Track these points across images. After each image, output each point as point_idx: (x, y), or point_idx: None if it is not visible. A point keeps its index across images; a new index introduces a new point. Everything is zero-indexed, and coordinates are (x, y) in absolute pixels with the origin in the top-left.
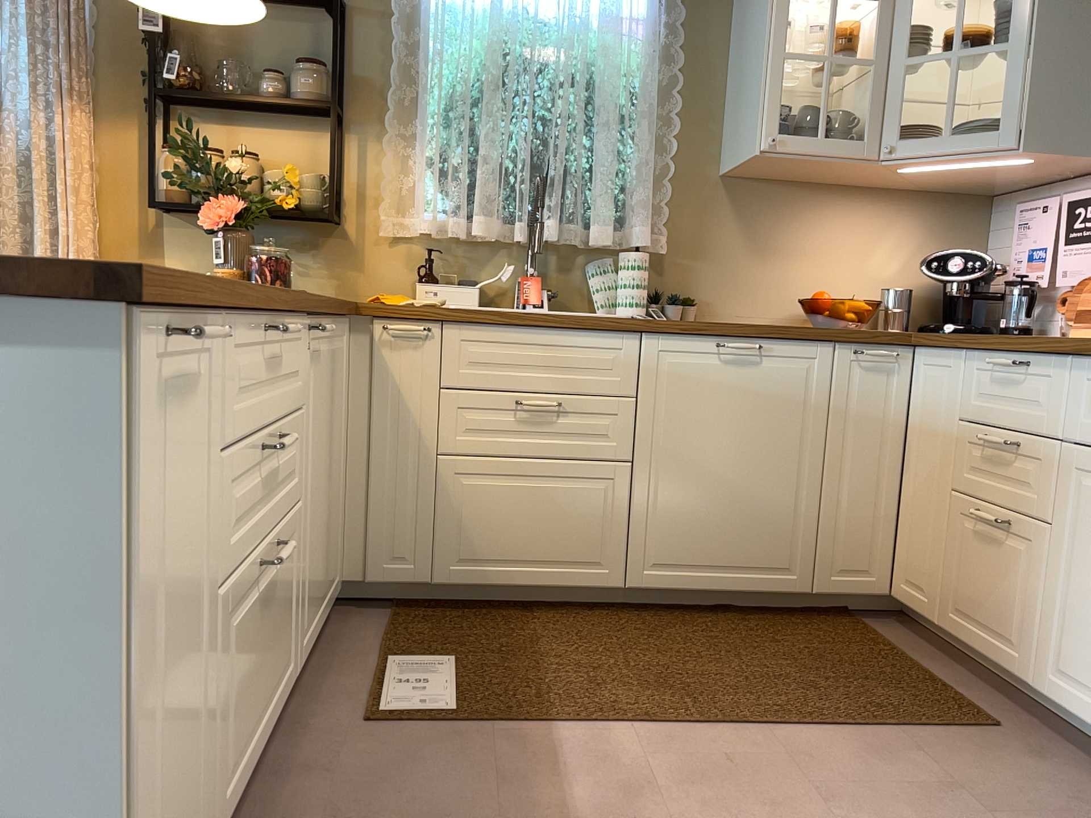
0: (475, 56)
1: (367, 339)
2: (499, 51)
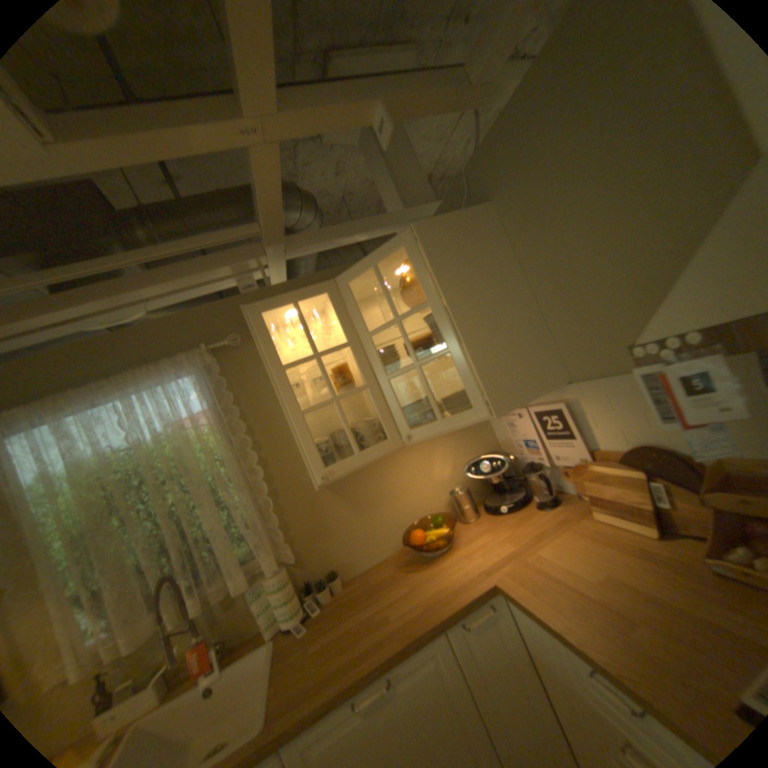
0: (77, 500)
1: None
2: (90, 494)
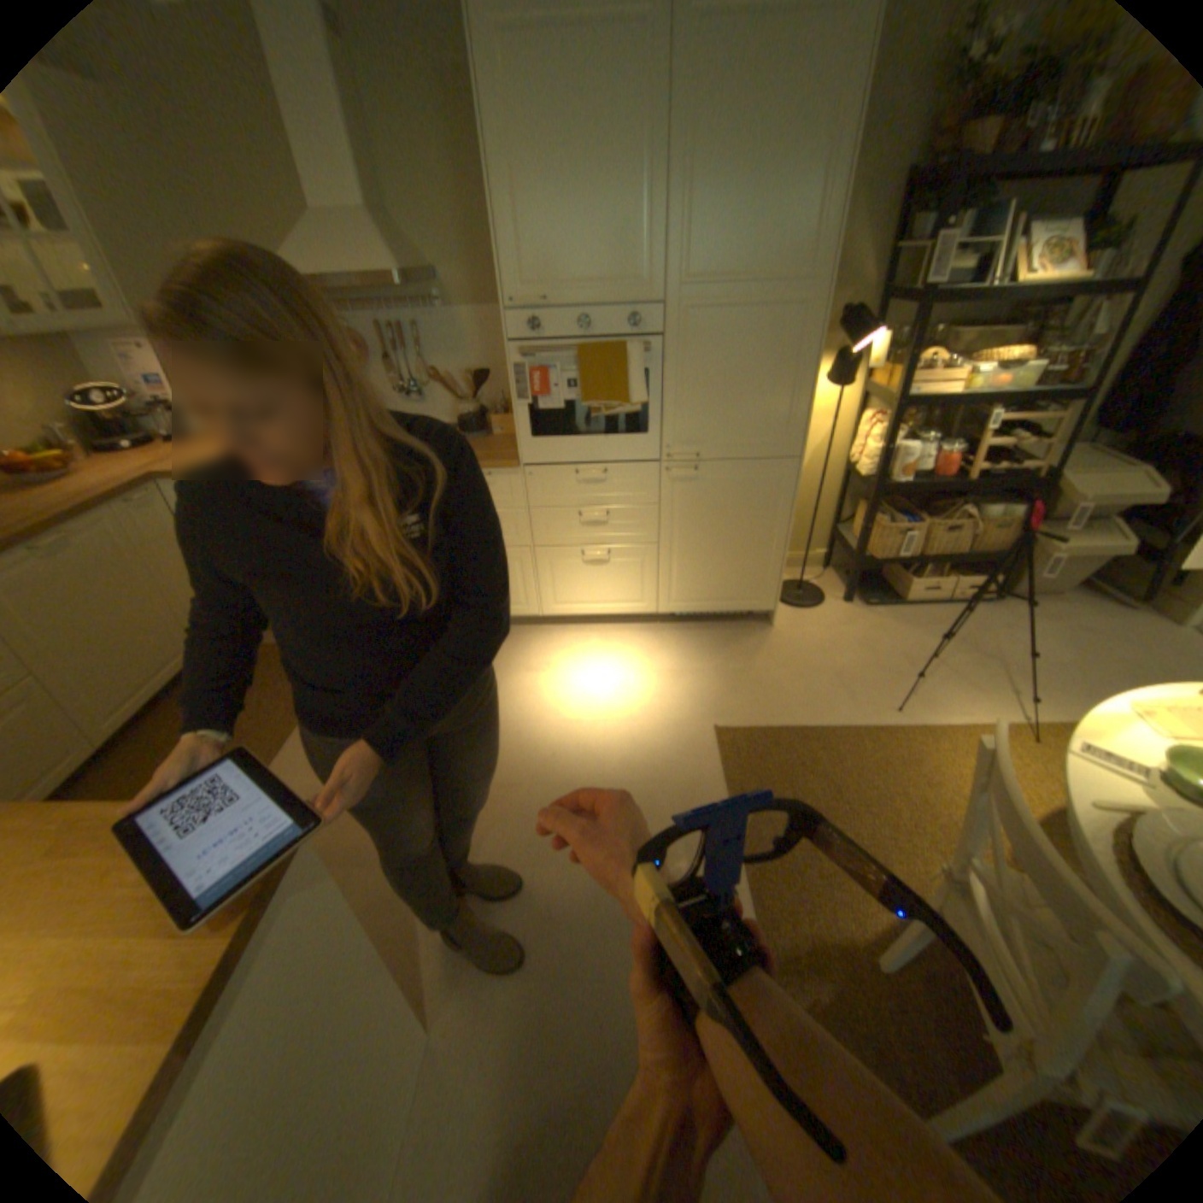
0: None
1: None
2: None
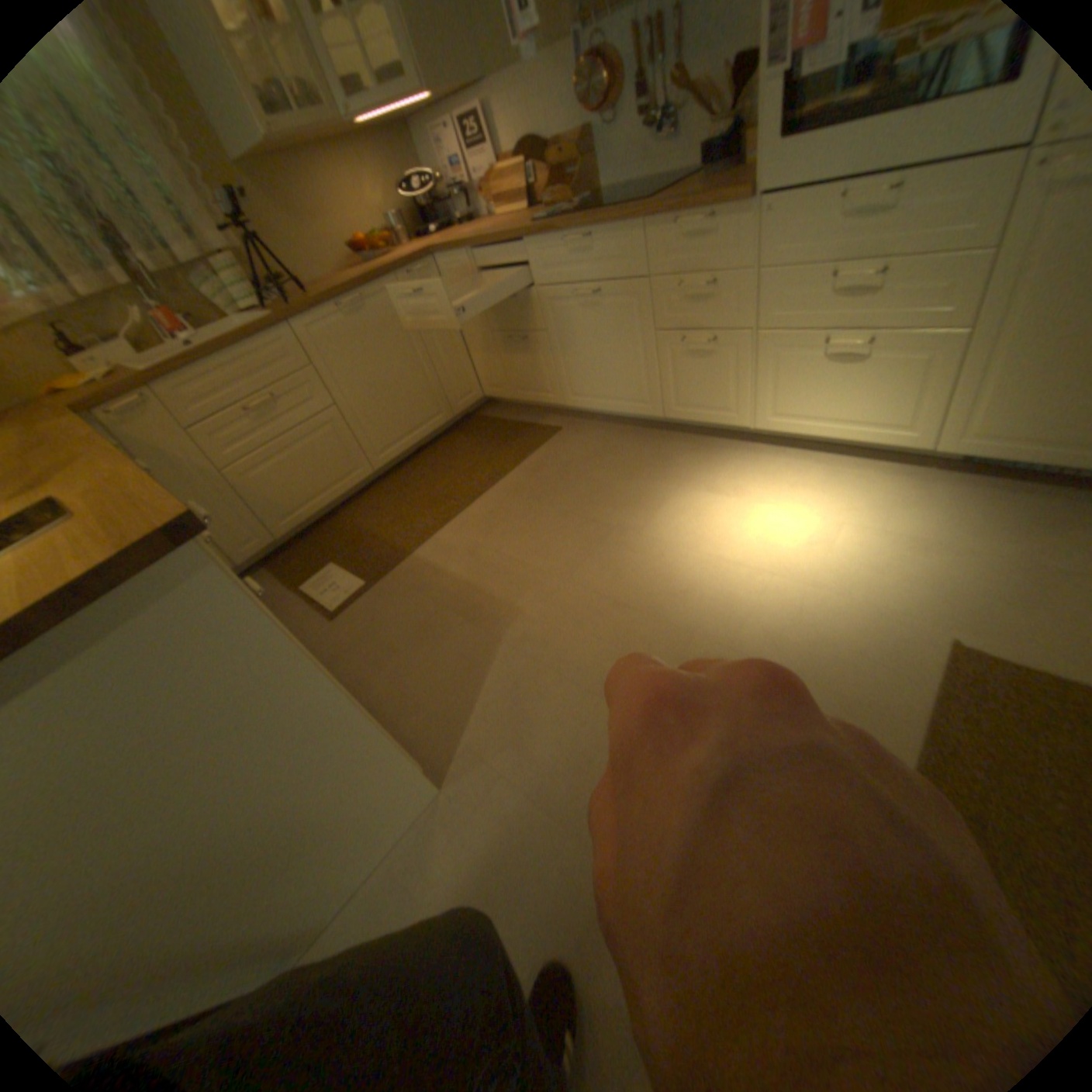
0: None
1: (96, 426)
2: None
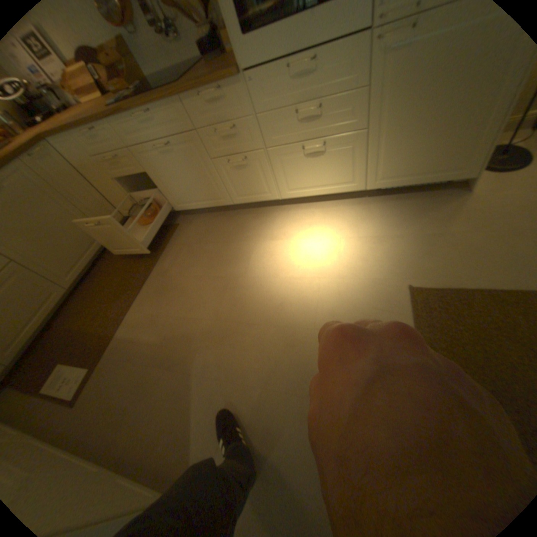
0: None
1: None
2: None
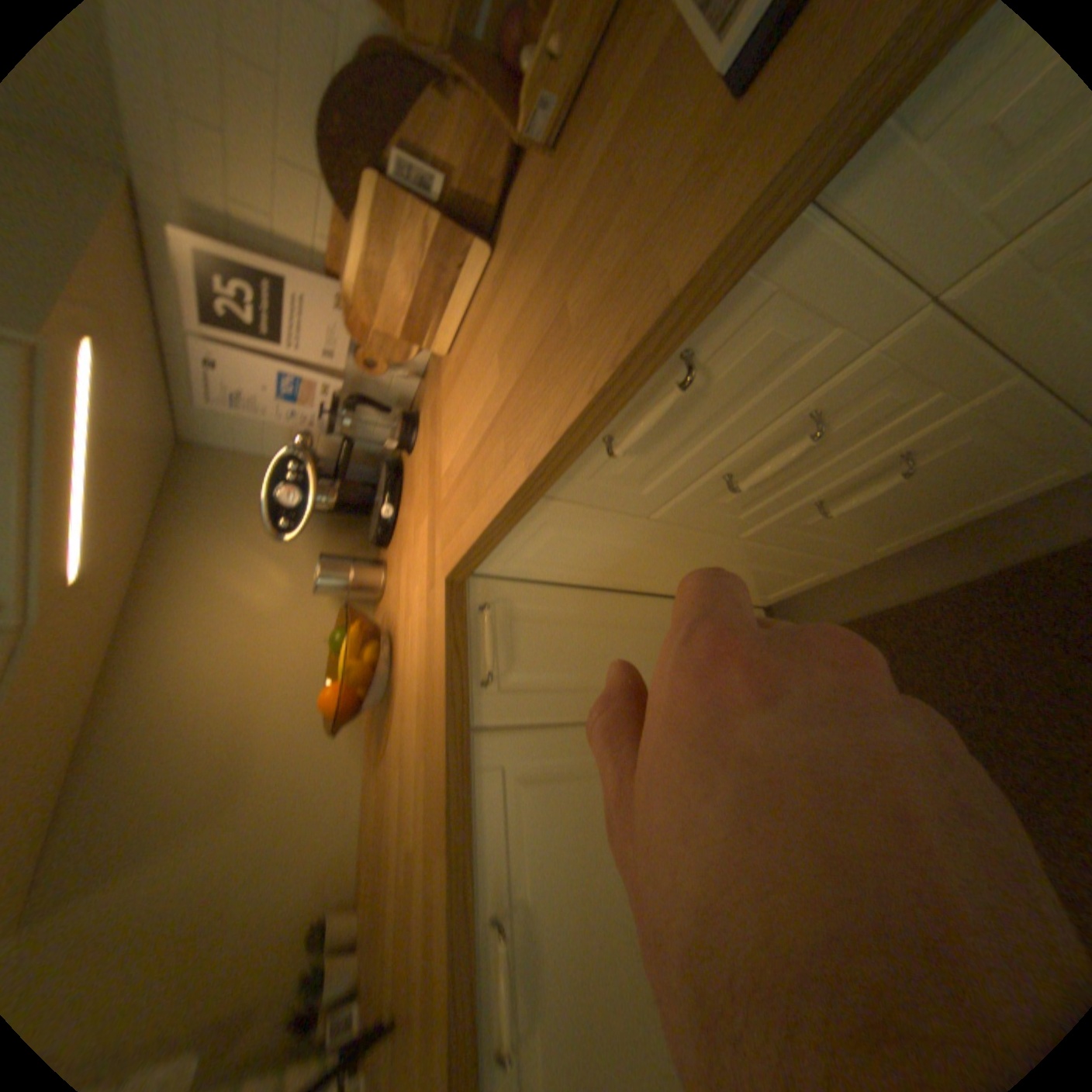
0: None
1: None
2: None
